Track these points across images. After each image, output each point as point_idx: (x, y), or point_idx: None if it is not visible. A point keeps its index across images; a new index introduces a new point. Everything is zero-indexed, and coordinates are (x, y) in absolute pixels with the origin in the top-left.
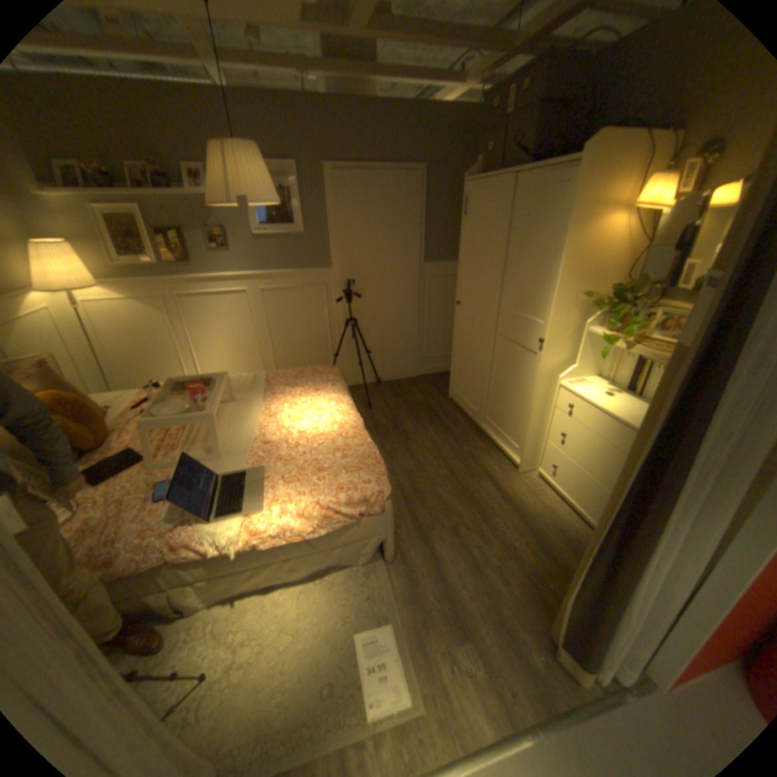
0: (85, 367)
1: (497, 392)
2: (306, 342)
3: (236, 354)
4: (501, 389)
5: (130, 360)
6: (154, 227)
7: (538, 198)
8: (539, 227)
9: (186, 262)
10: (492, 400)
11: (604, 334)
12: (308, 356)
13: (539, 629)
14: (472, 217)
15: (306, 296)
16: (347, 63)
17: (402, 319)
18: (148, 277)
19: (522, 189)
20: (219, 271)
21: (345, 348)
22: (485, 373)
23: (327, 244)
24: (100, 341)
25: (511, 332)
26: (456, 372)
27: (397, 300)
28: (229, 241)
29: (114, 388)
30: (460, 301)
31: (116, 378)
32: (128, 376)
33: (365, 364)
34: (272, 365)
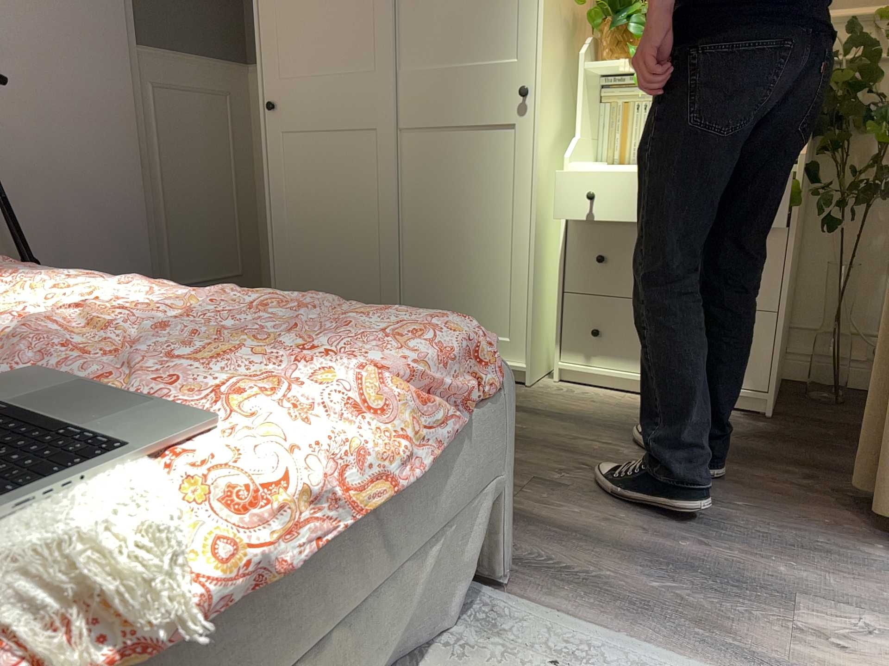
0: None
1: (425, 254)
2: None
3: None
4: (436, 241)
5: None
6: None
7: None
8: None
9: None
10: (413, 280)
11: (595, 84)
12: None
13: (824, 529)
14: None
15: None
16: None
17: (107, 181)
18: None
19: None
20: None
21: None
22: (387, 226)
23: None
24: None
25: (440, 111)
26: (292, 268)
27: (90, 129)
28: None
29: None
30: (276, 103)
31: None
32: None
33: None
34: None
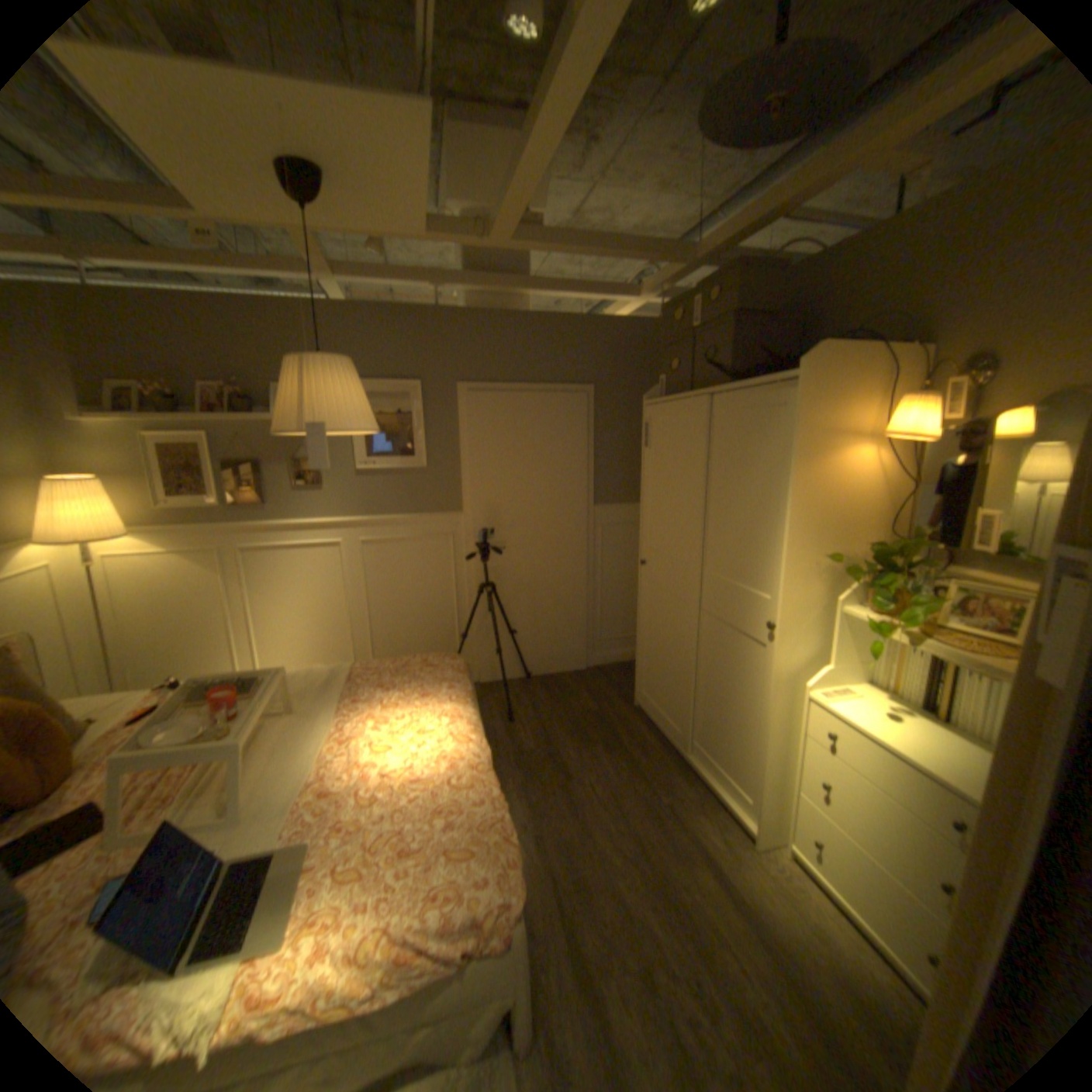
0: (86, 651)
1: (709, 703)
2: (421, 616)
3: (315, 634)
4: (716, 699)
5: (155, 642)
6: (223, 460)
7: (744, 426)
8: (749, 464)
9: (260, 505)
10: (702, 716)
11: (869, 618)
12: (423, 636)
13: None
14: (656, 449)
15: (424, 551)
16: (493, 277)
17: (563, 584)
18: (204, 525)
19: (721, 415)
20: (305, 517)
21: (479, 626)
22: (688, 671)
23: (459, 482)
24: (117, 614)
25: (723, 610)
26: (645, 666)
27: (556, 557)
28: (323, 478)
29: (122, 685)
30: (645, 561)
31: (129, 669)
32: (147, 667)
33: (508, 649)
34: (368, 650)
